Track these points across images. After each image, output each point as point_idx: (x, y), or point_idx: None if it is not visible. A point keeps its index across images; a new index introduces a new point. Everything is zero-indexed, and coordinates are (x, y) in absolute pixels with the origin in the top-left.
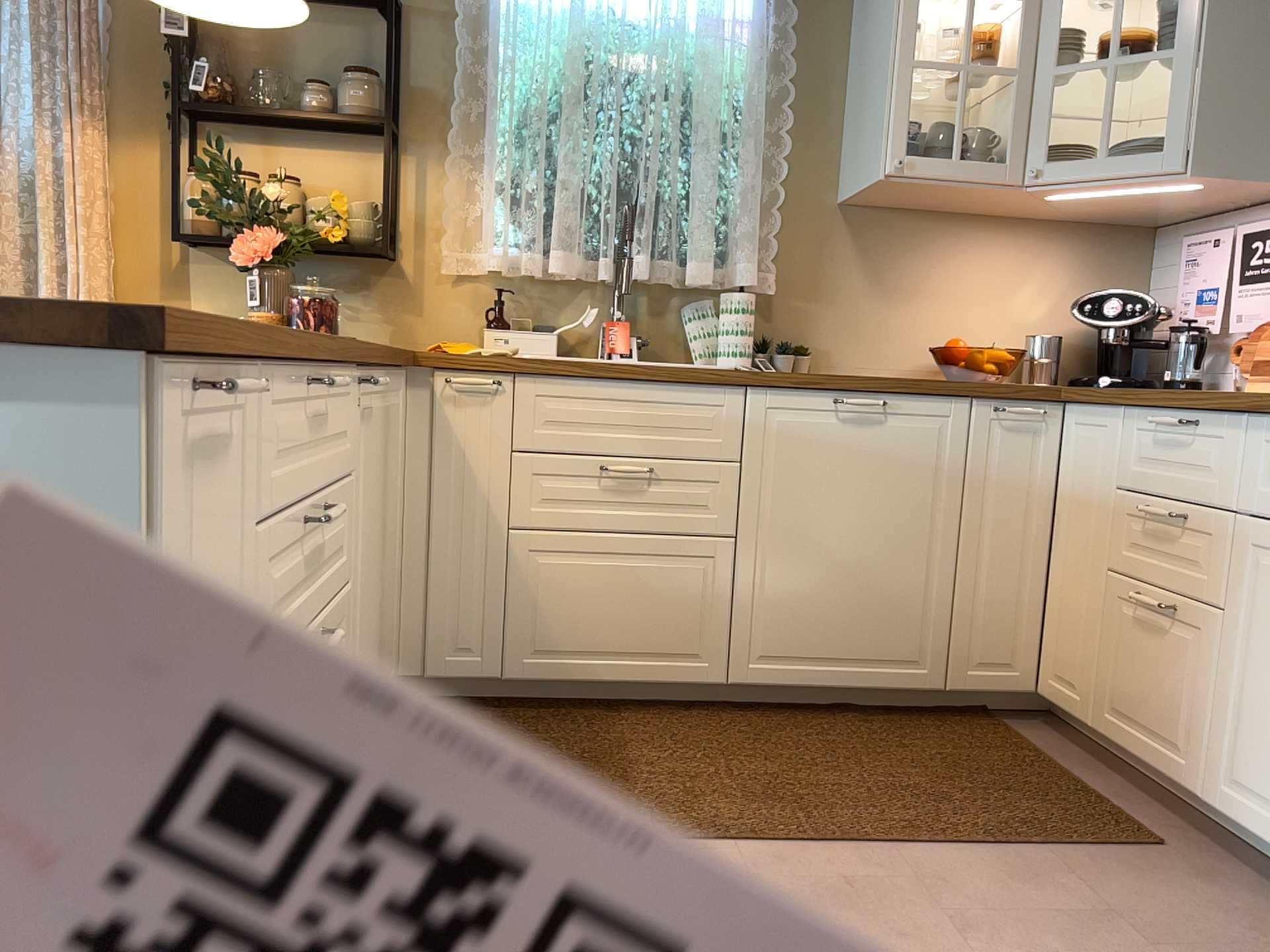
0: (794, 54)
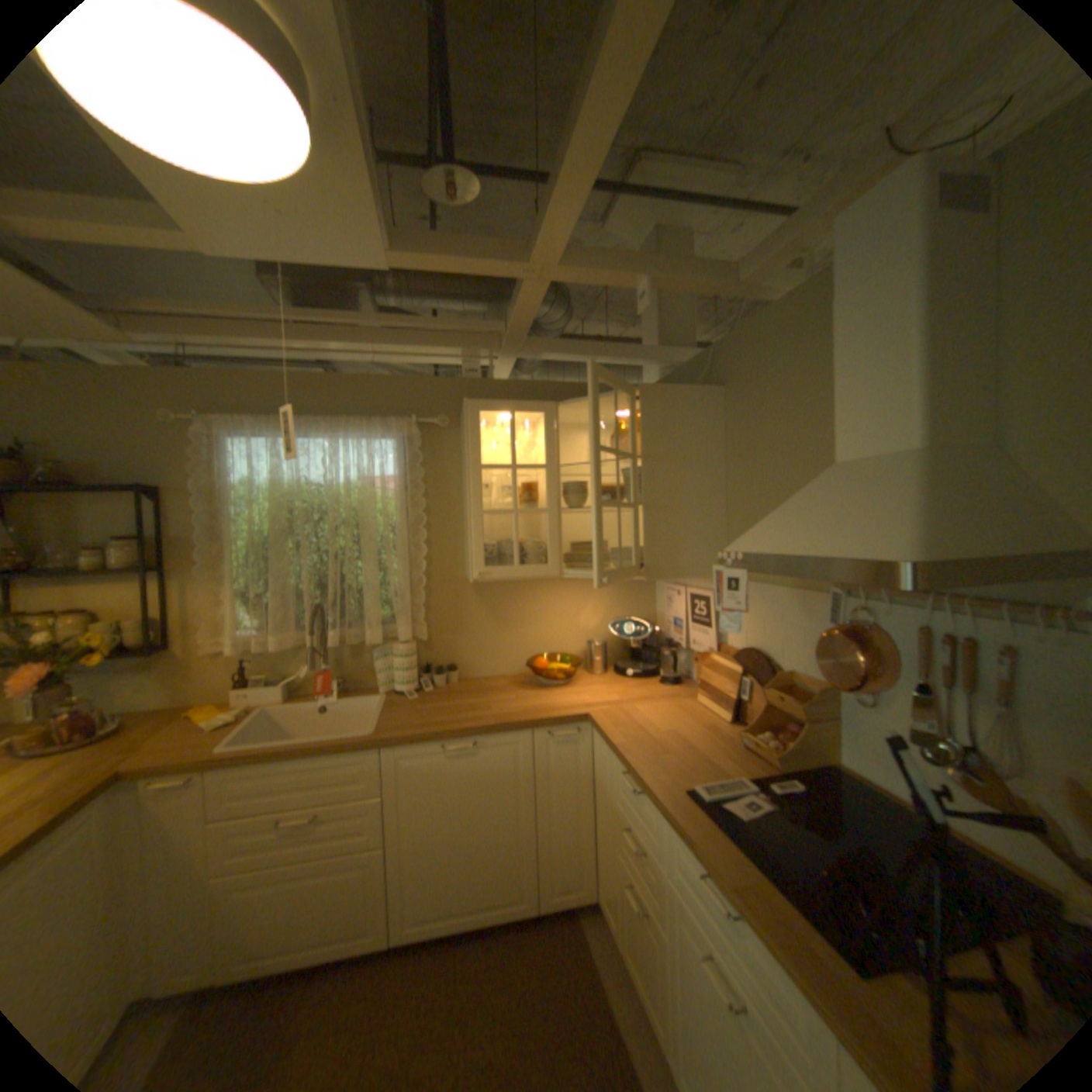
0: (427, 492)
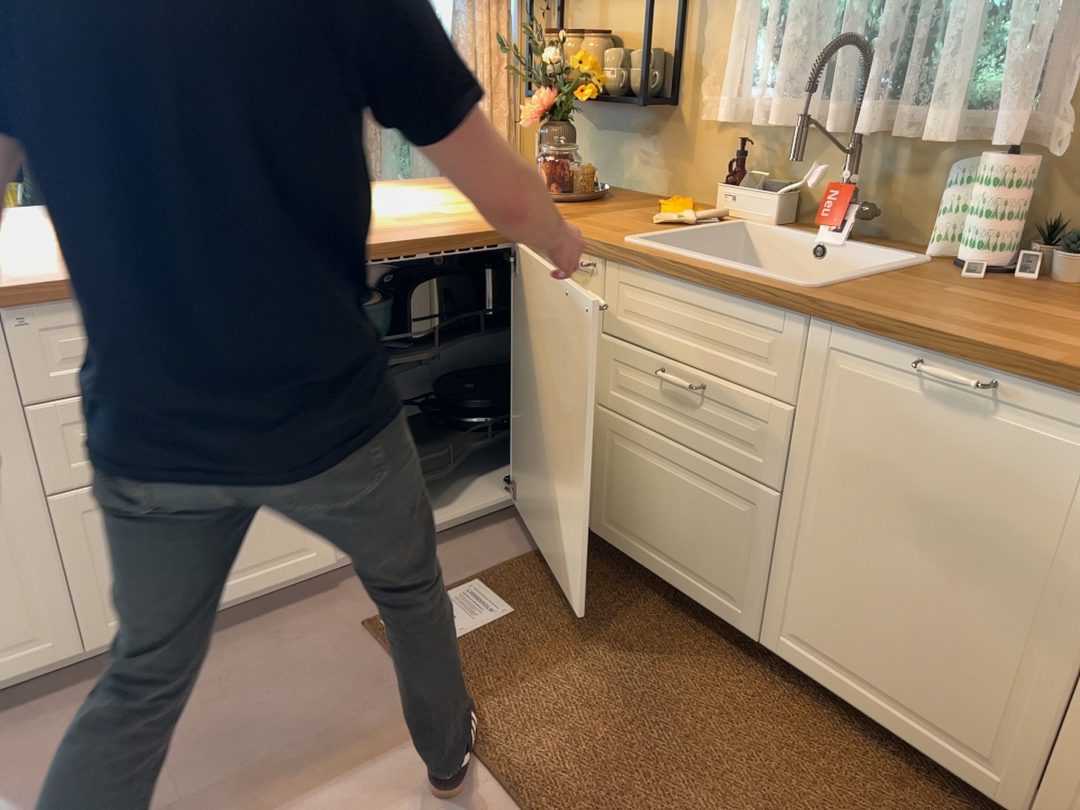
0: None
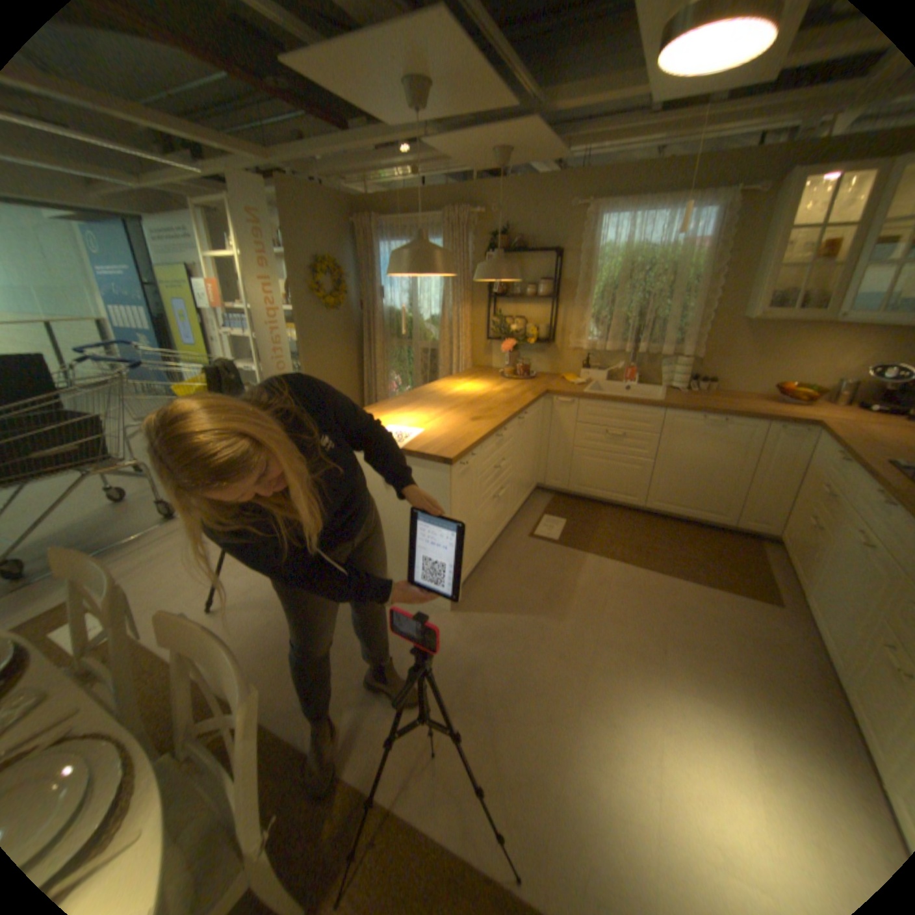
0: (731, 248)
